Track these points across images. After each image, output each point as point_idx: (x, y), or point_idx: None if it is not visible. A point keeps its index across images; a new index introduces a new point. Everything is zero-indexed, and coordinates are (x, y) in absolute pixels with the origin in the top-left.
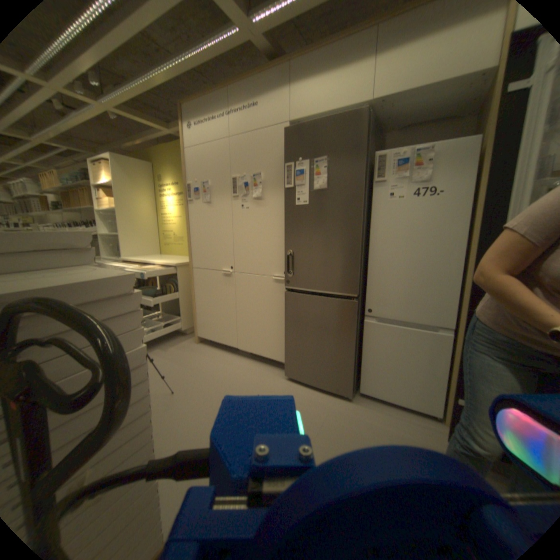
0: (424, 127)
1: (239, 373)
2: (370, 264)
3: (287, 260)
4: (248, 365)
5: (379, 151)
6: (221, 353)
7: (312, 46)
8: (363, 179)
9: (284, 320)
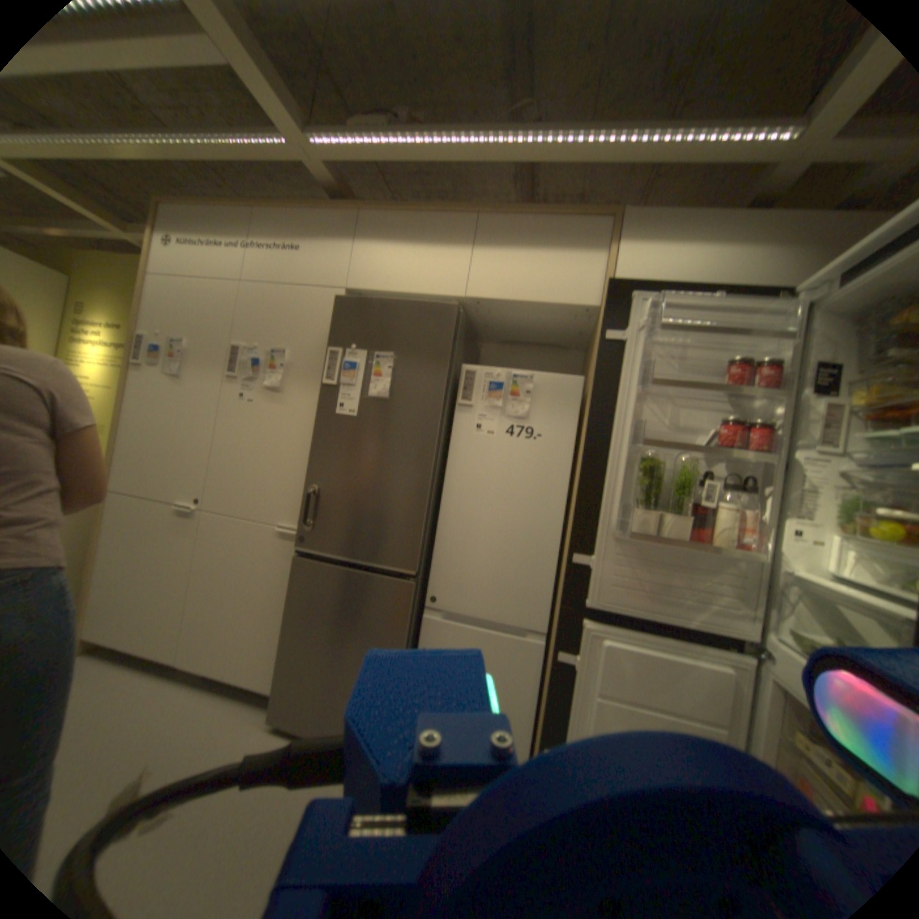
0: (528, 349)
1: (164, 724)
2: (441, 523)
3: (307, 502)
4: (192, 703)
5: (466, 365)
6: (132, 678)
7: (393, 204)
8: (442, 398)
9: (285, 611)
